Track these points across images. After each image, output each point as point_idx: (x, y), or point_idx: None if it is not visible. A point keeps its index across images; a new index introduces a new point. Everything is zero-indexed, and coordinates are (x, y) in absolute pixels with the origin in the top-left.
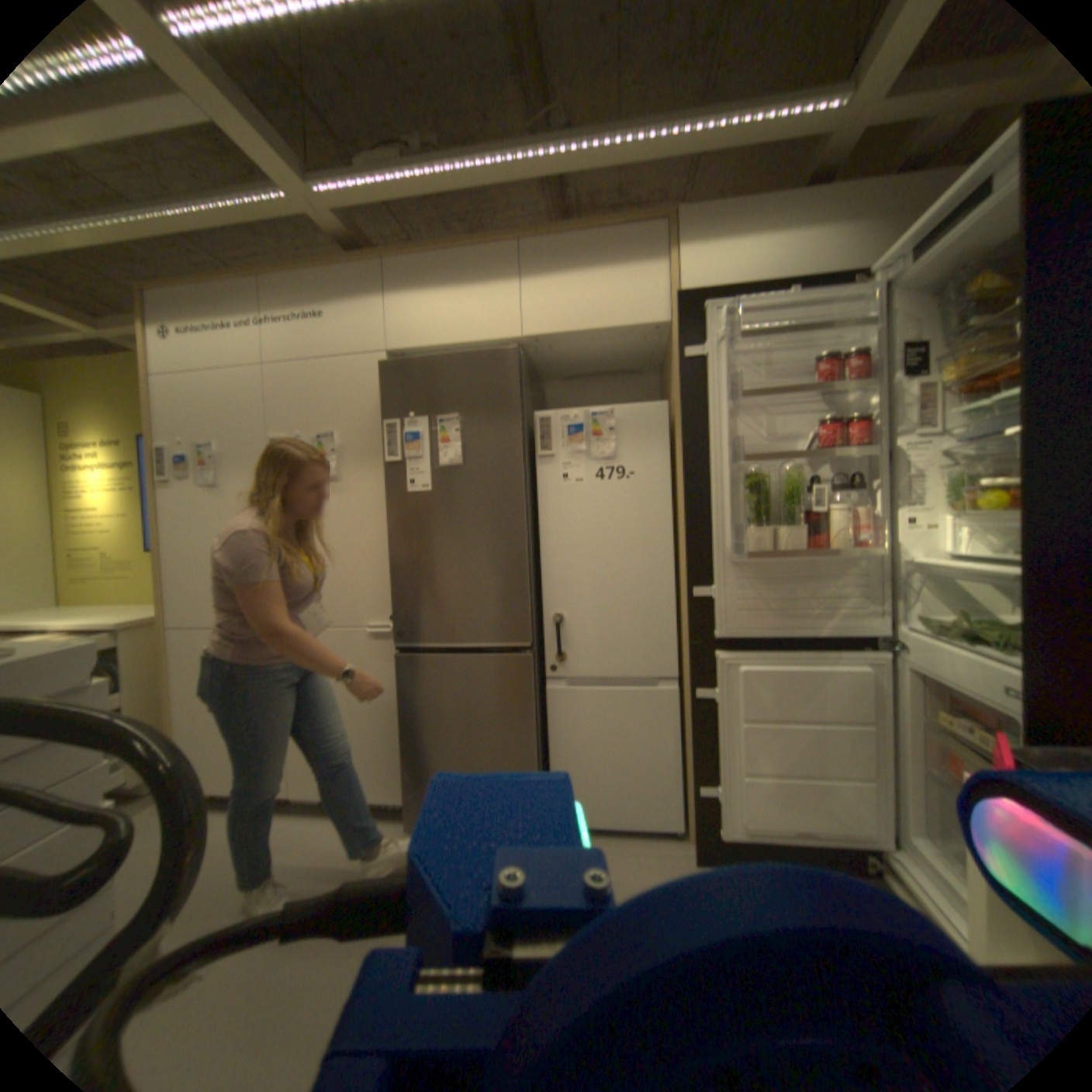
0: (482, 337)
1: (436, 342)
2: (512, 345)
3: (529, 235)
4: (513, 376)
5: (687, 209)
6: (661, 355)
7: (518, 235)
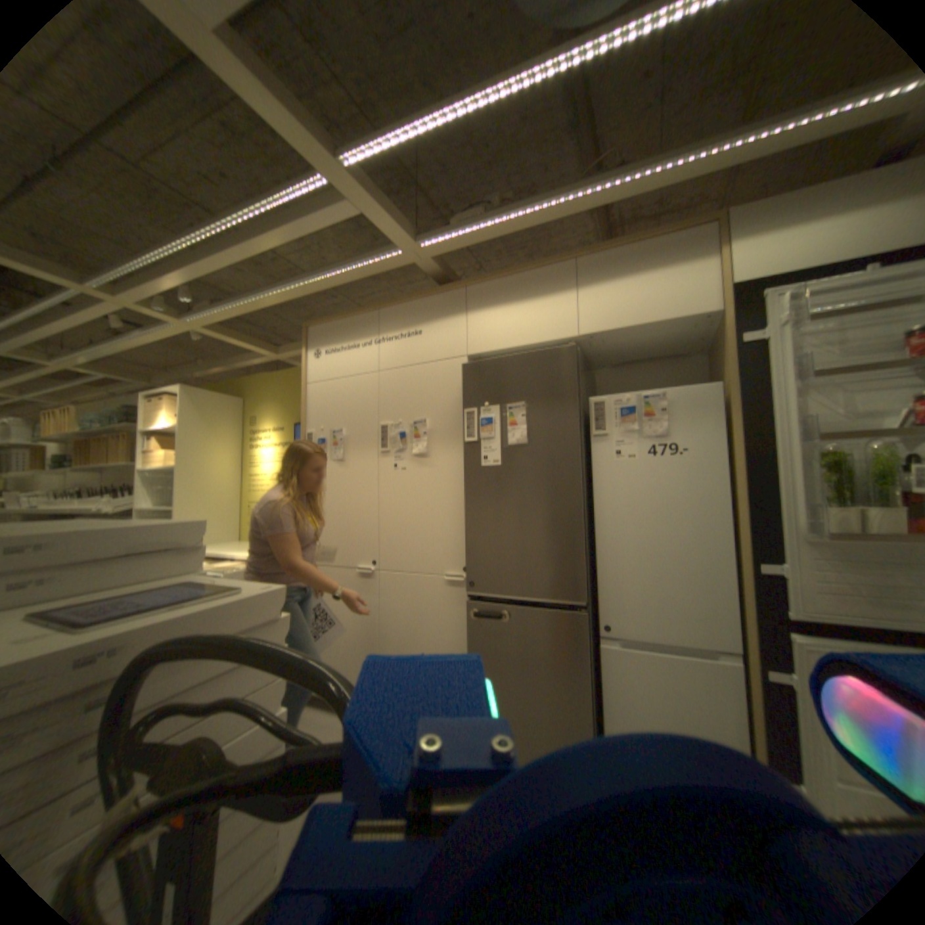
0: (544, 337)
1: (506, 345)
2: (571, 342)
3: (586, 252)
4: (572, 368)
5: (739, 209)
6: (711, 339)
7: (576, 254)
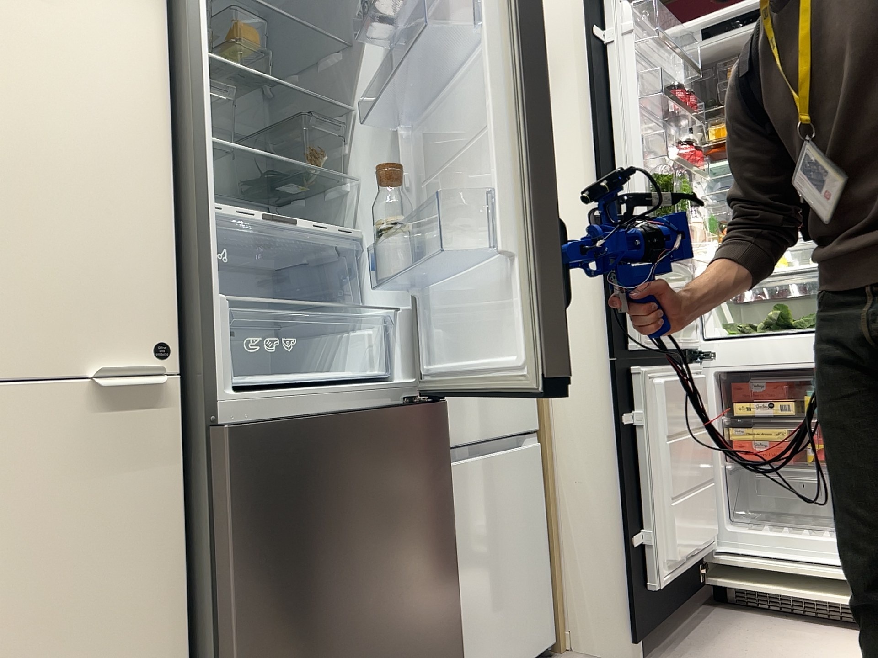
0: None
1: None
2: None
3: None
4: None
5: None
6: None
7: None
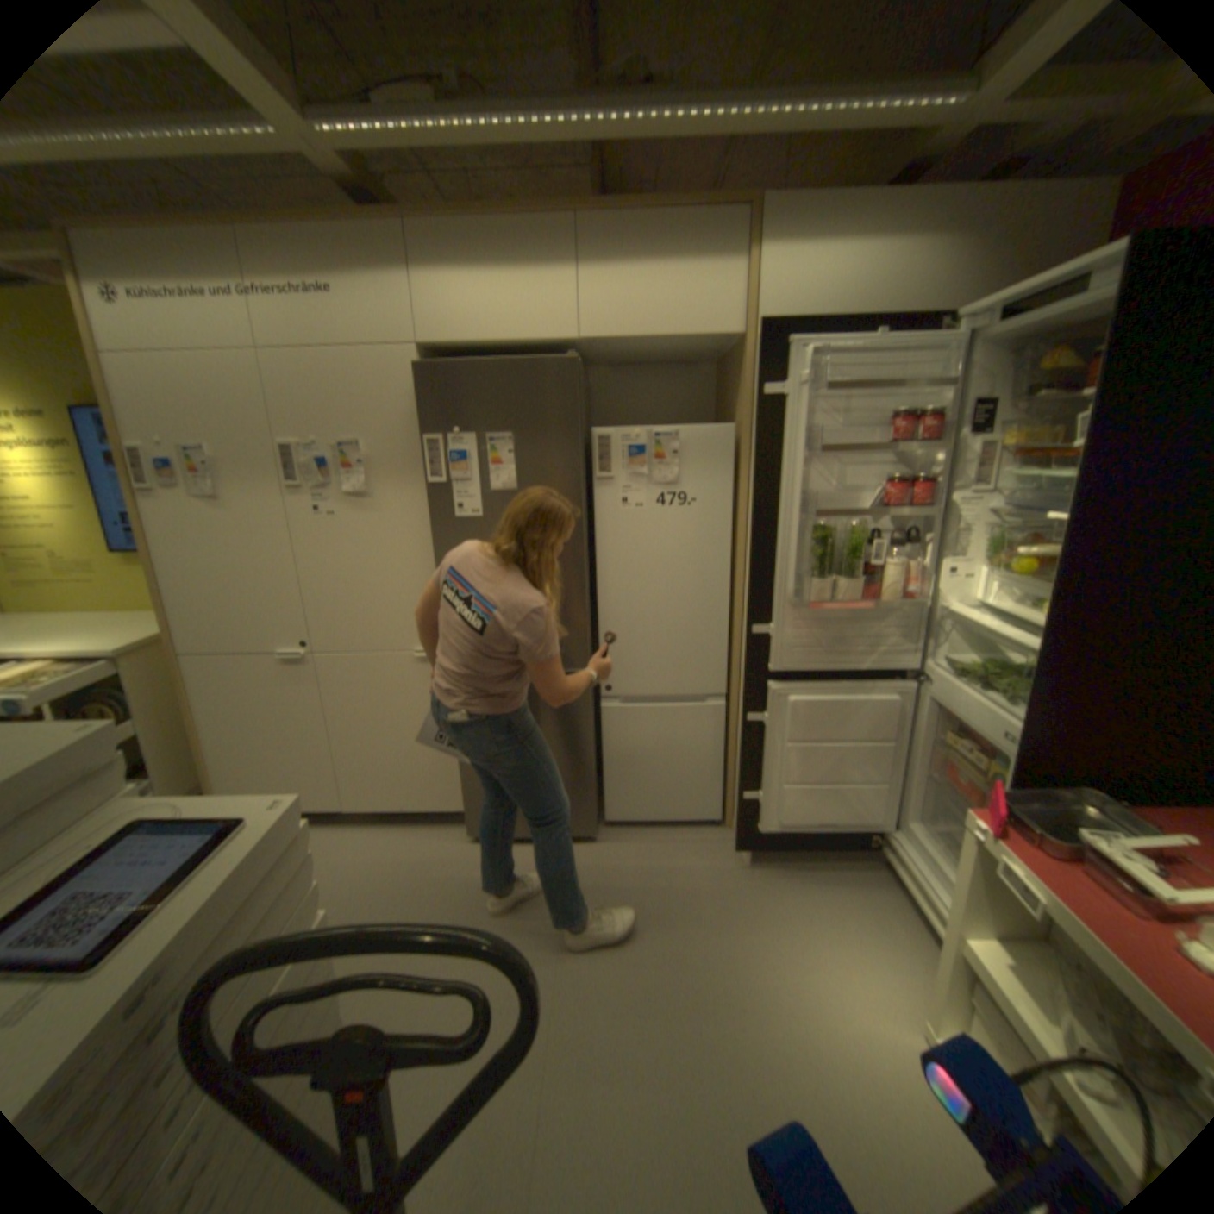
0: (534, 334)
1: (478, 336)
2: (572, 353)
3: (591, 208)
4: (574, 391)
5: (776, 198)
6: (725, 354)
7: (577, 207)
